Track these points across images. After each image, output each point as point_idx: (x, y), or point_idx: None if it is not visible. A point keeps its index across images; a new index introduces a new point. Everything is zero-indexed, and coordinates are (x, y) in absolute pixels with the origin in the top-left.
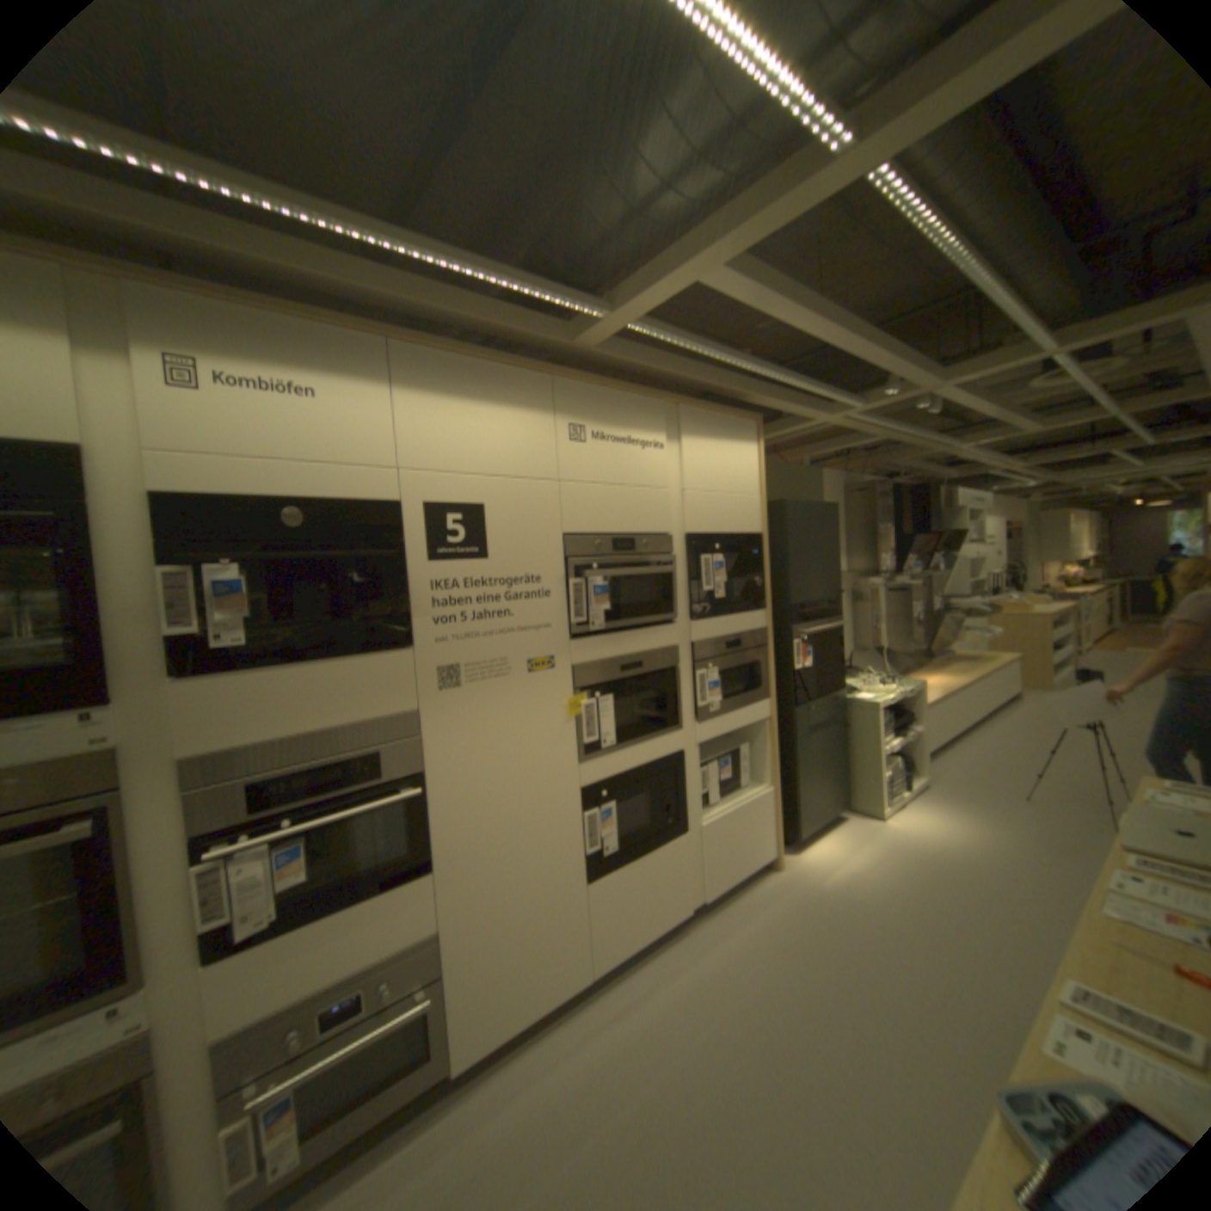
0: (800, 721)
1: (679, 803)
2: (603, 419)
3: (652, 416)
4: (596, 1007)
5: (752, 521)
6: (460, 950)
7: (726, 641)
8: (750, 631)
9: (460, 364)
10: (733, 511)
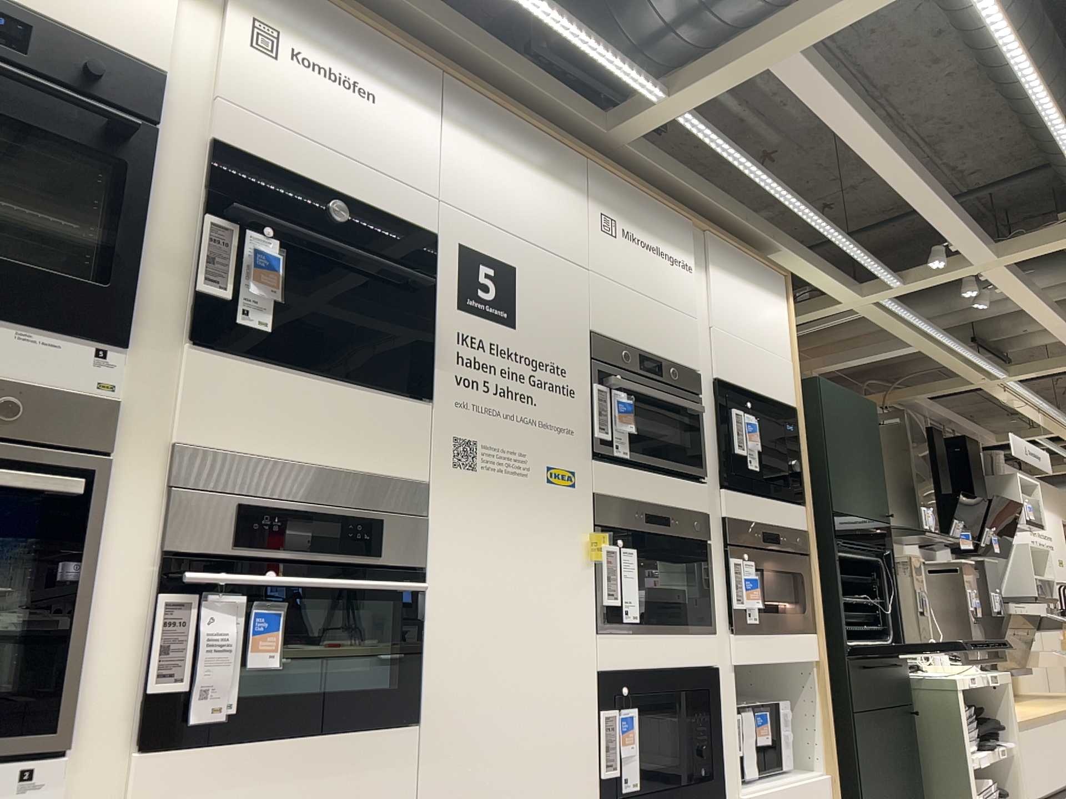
0: (855, 680)
1: (714, 745)
2: (635, 219)
3: (681, 233)
4: None
5: (785, 388)
6: None
7: (763, 529)
8: (789, 527)
9: (506, 118)
10: (764, 368)
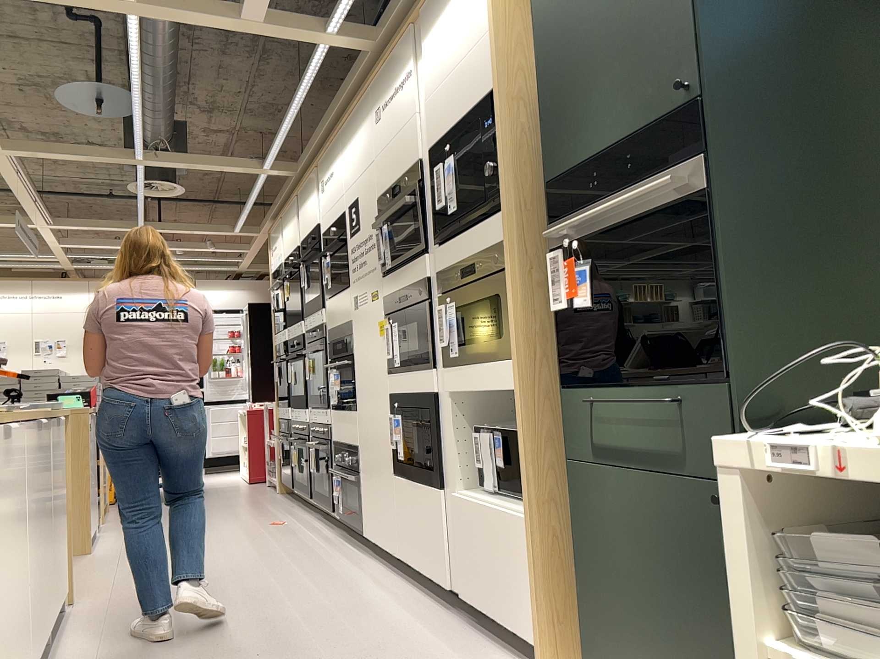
0: (577, 419)
1: (435, 449)
2: (386, 89)
3: (406, 51)
4: (398, 579)
5: (485, 77)
6: (363, 464)
7: (464, 265)
8: (490, 247)
9: (351, 119)
10: (464, 84)
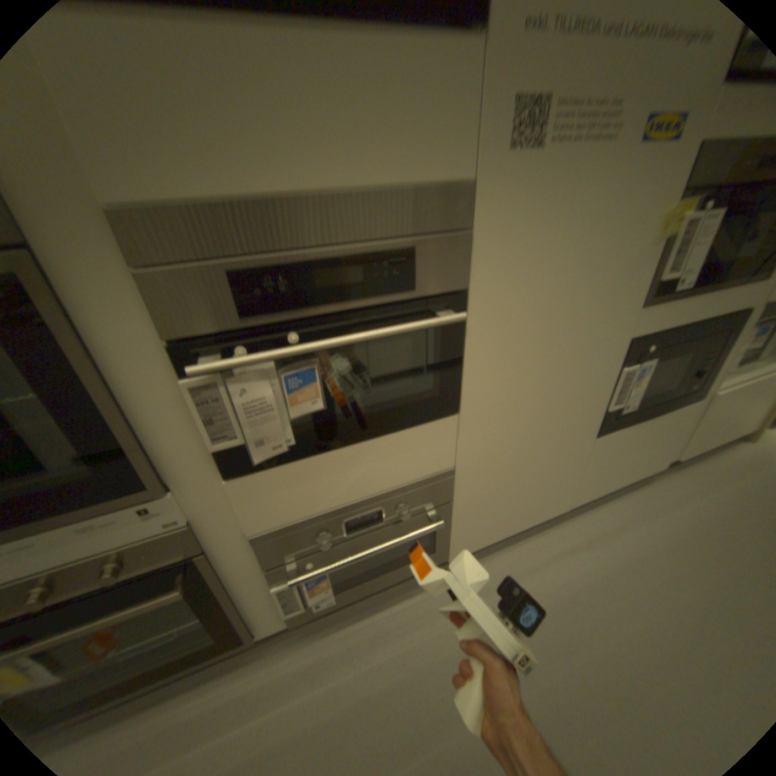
0: None
1: (714, 369)
2: None
3: None
4: (567, 526)
5: None
6: (472, 481)
7: None
8: None
9: None
10: None
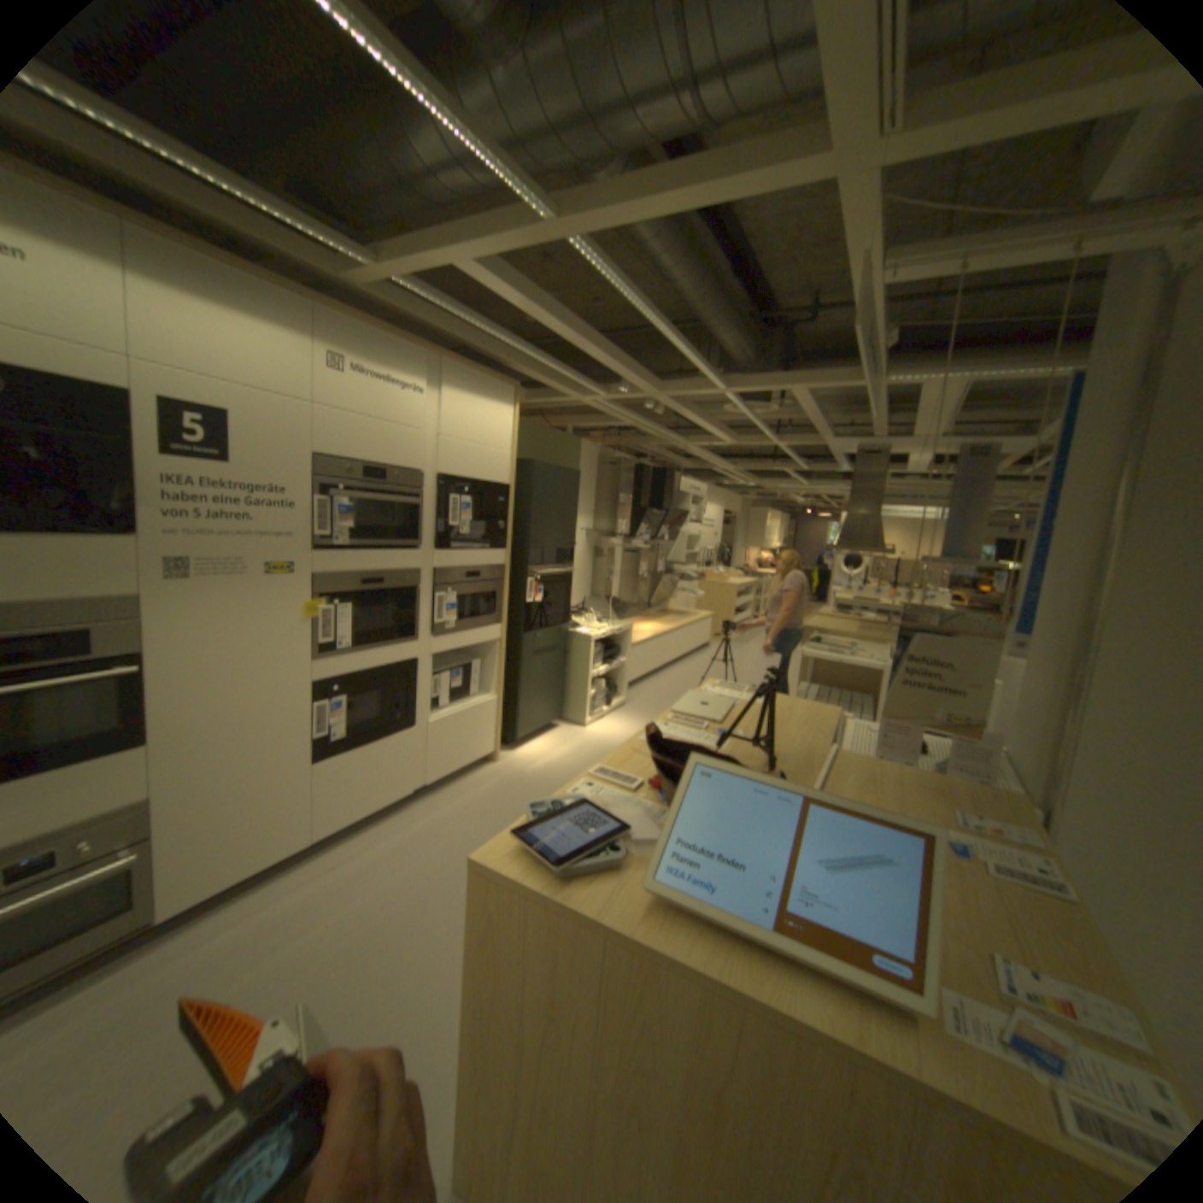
0: (526, 645)
1: (408, 702)
2: (365, 356)
3: (415, 363)
4: (311, 865)
5: (501, 474)
6: (173, 814)
7: (466, 571)
8: (489, 566)
9: (211, 268)
10: (485, 462)
